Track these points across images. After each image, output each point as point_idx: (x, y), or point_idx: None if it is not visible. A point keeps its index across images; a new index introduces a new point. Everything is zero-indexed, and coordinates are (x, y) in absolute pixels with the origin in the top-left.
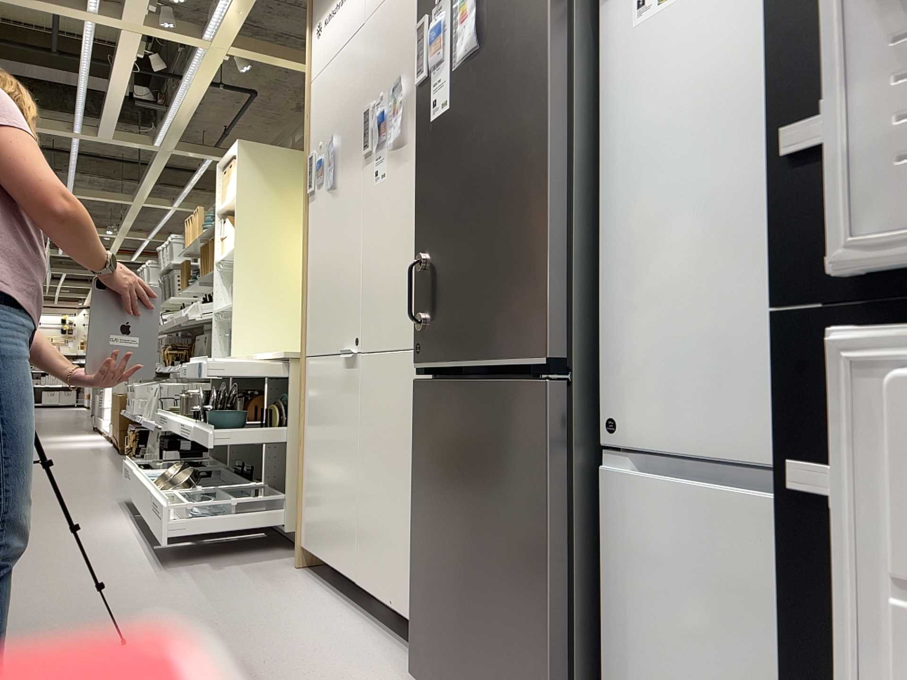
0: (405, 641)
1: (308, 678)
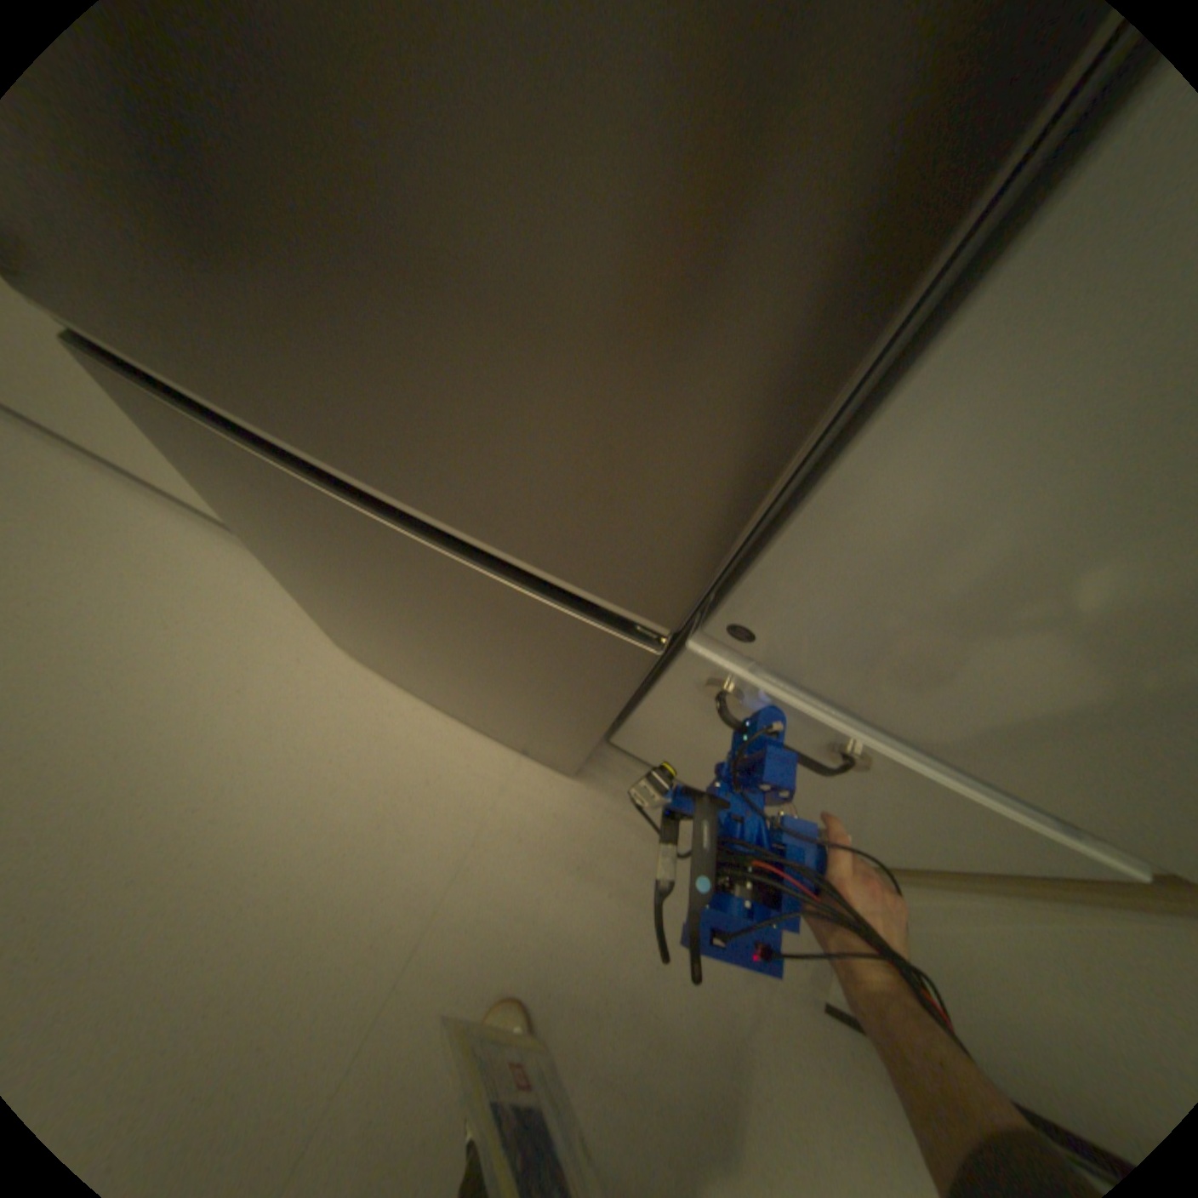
0: None
1: (194, 681)
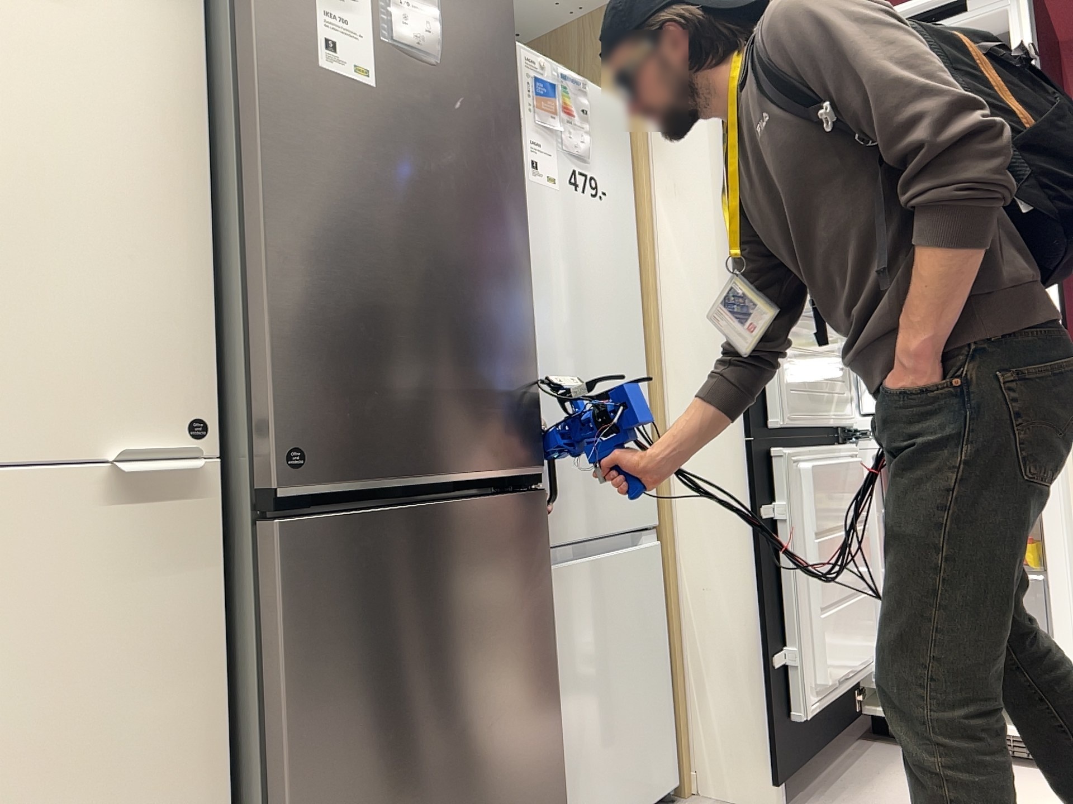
0: None
1: None
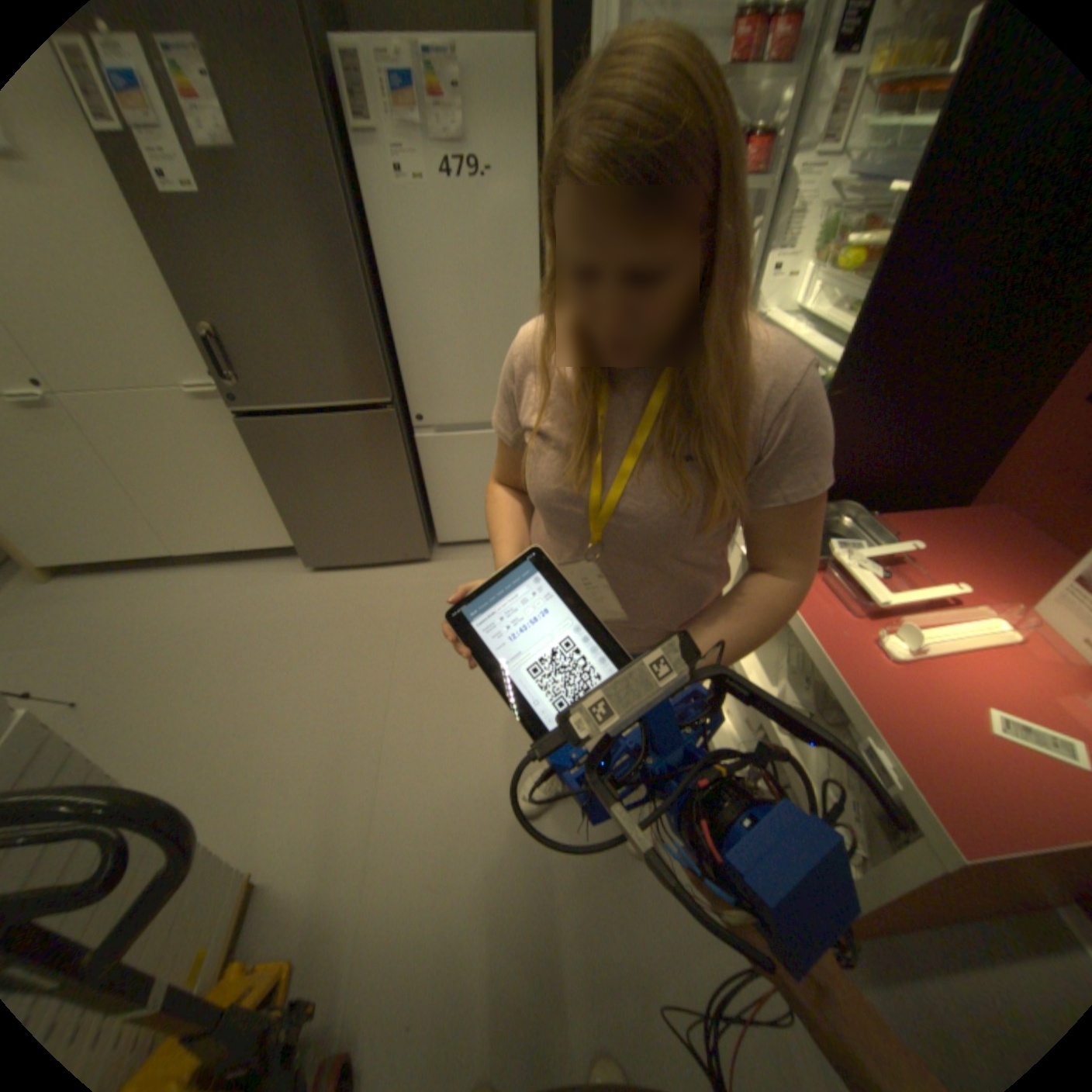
0: (251, 560)
1: (247, 610)
